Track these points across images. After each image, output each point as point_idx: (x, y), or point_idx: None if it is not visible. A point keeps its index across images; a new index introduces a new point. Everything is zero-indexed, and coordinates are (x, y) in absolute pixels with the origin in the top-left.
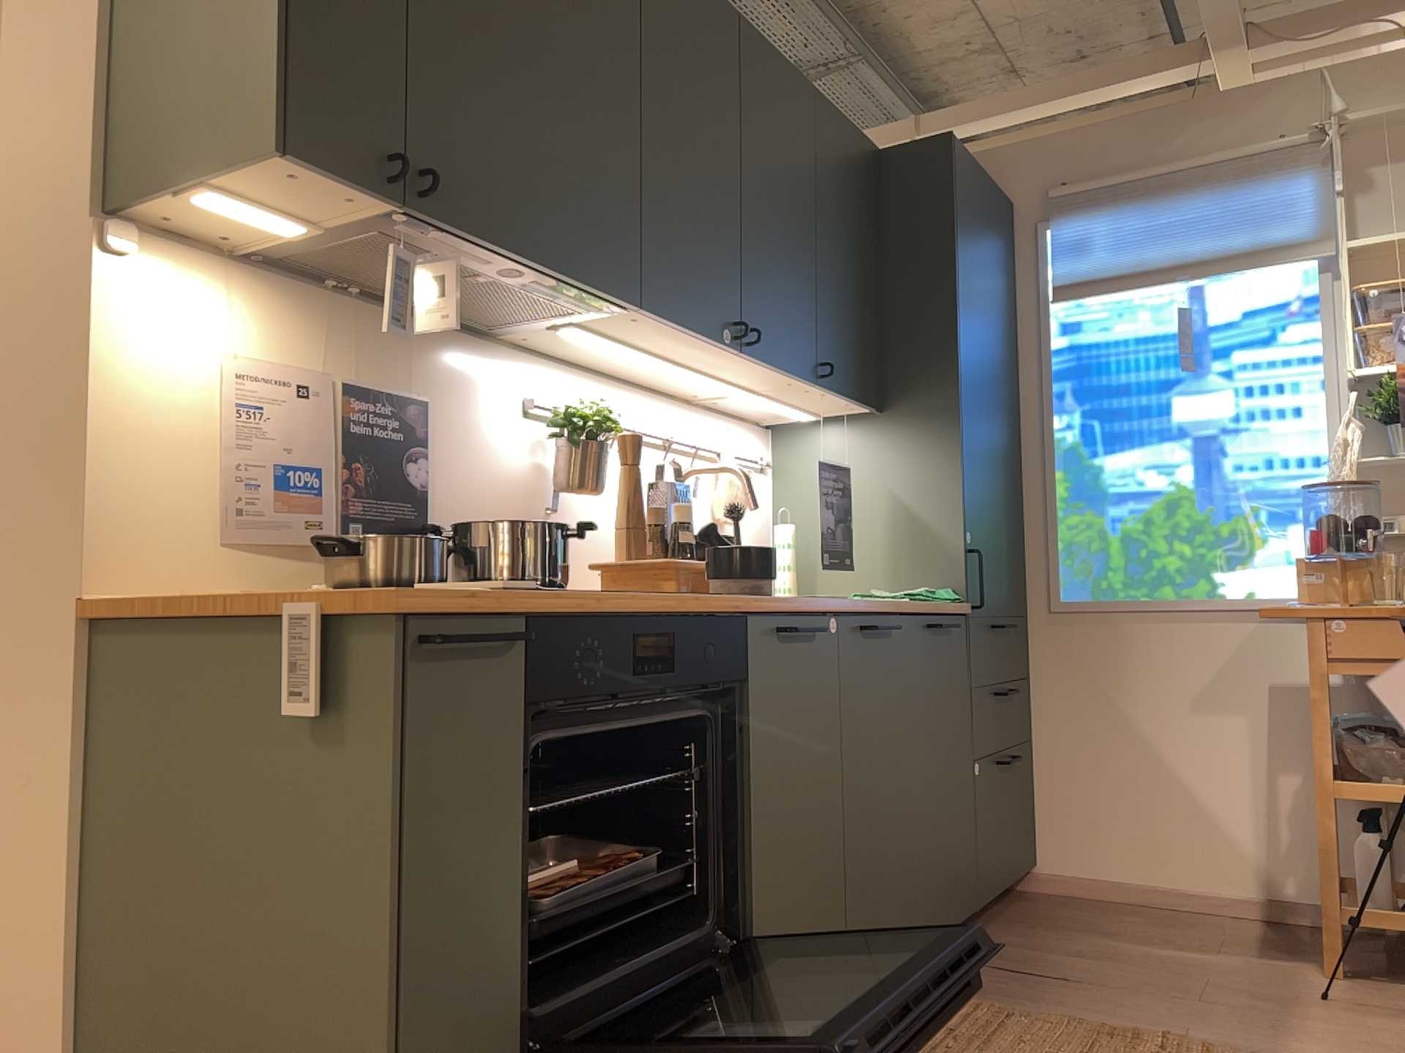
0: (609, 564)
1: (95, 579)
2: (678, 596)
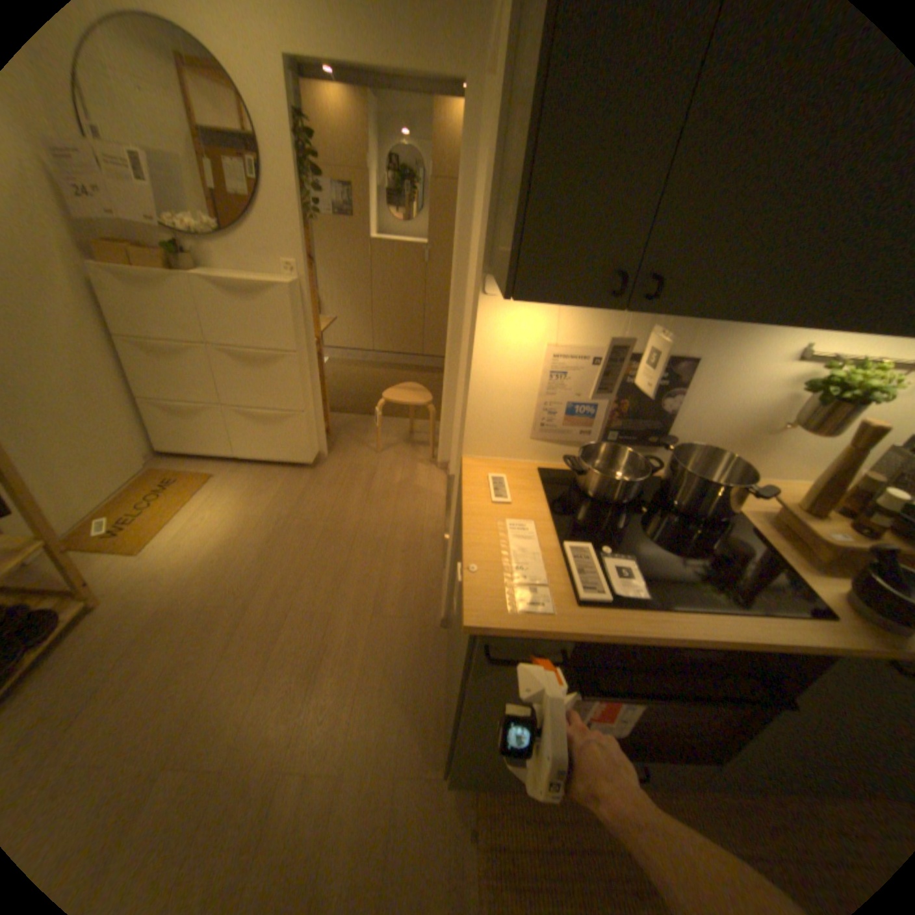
0: (788, 508)
1: (467, 449)
2: (766, 625)
